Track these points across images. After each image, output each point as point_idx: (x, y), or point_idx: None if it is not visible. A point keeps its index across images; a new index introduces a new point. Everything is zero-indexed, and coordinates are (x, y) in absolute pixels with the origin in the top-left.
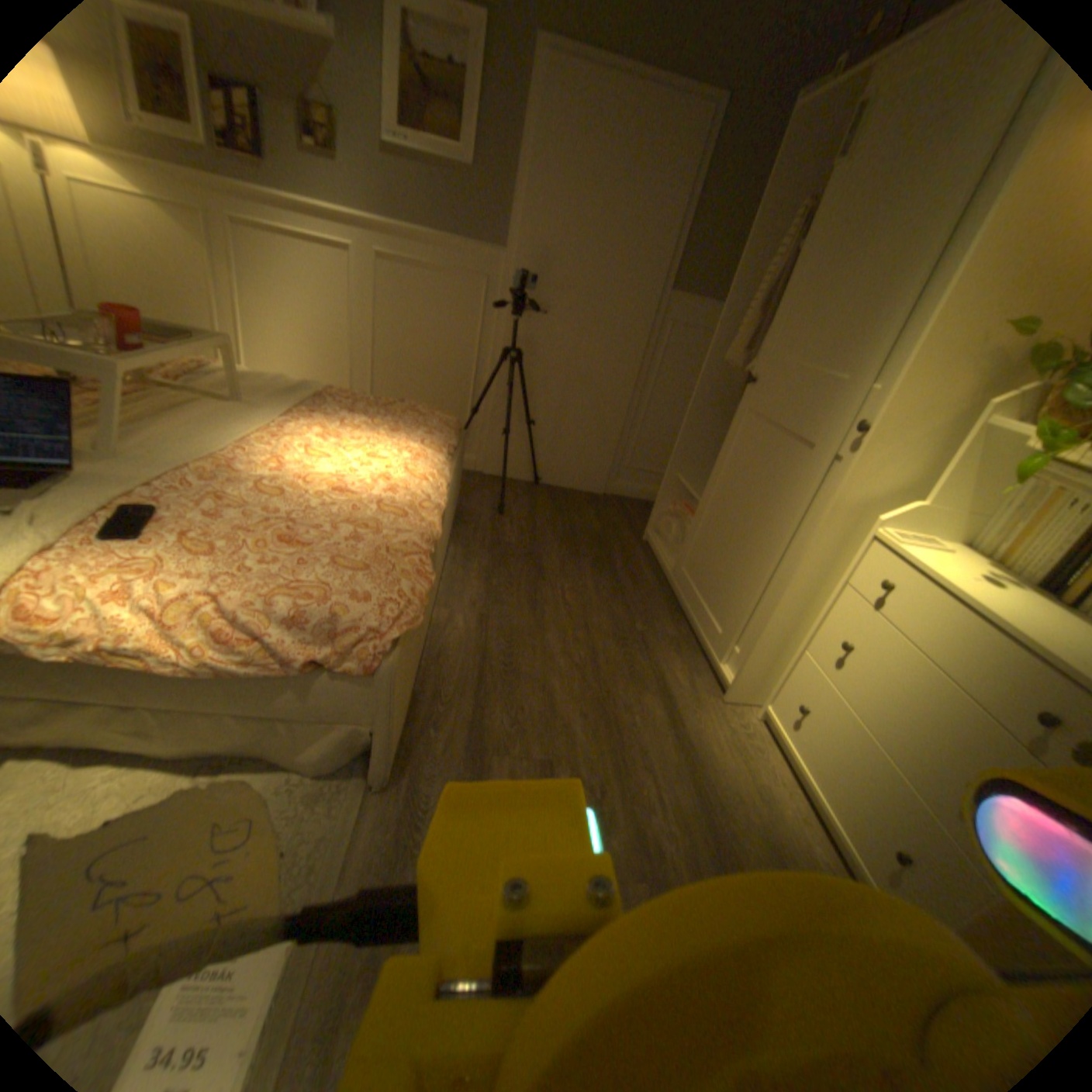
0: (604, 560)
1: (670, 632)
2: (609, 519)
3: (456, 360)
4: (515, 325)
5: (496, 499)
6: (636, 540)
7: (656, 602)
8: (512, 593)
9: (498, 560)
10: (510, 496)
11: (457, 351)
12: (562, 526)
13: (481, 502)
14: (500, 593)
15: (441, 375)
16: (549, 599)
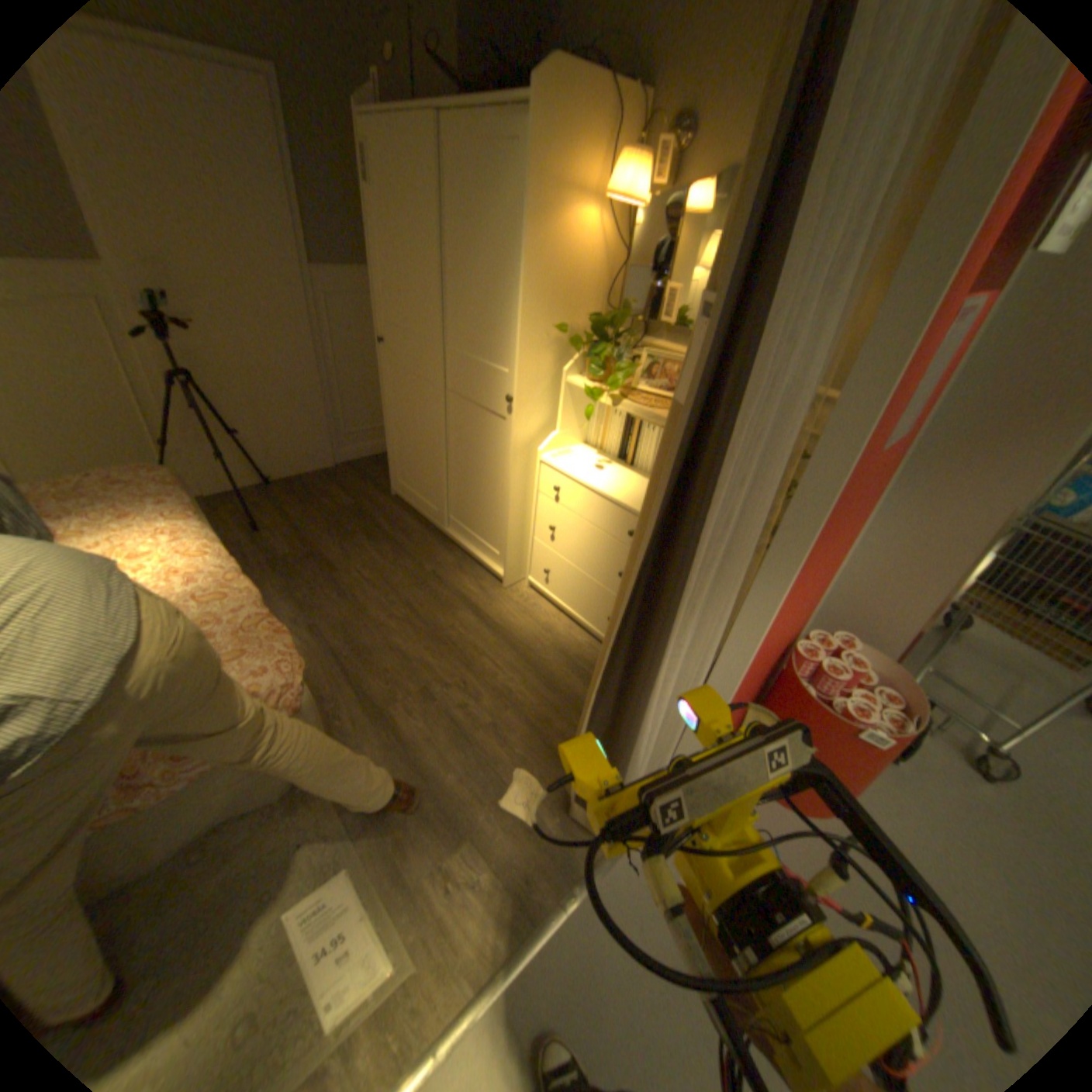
0: (374, 528)
1: (451, 560)
2: (356, 488)
3: (106, 396)
4: (161, 341)
5: (241, 518)
6: (388, 498)
7: (430, 543)
8: (321, 595)
9: (288, 575)
10: (252, 508)
11: (101, 387)
12: (320, 515)
13: (229, 528)
14: (312, 601)
15: (95, 418)
16: (353, 584)
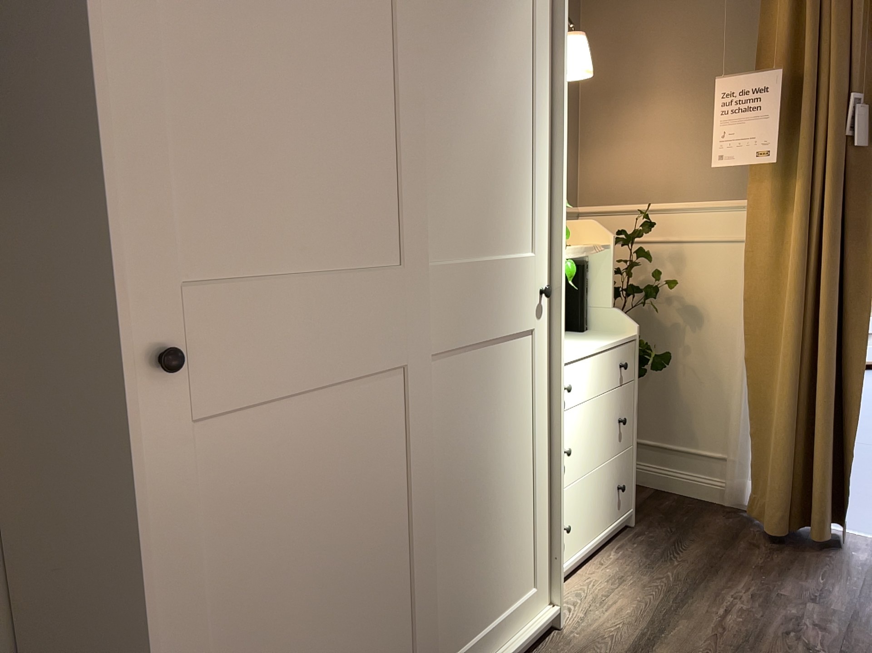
0: None
1: None
2: None
3: None
4: None
5: None
6: None
7: None
8: None
9: None
10: None
11: None
12: None
13: None
14: None
15: None
16: None
